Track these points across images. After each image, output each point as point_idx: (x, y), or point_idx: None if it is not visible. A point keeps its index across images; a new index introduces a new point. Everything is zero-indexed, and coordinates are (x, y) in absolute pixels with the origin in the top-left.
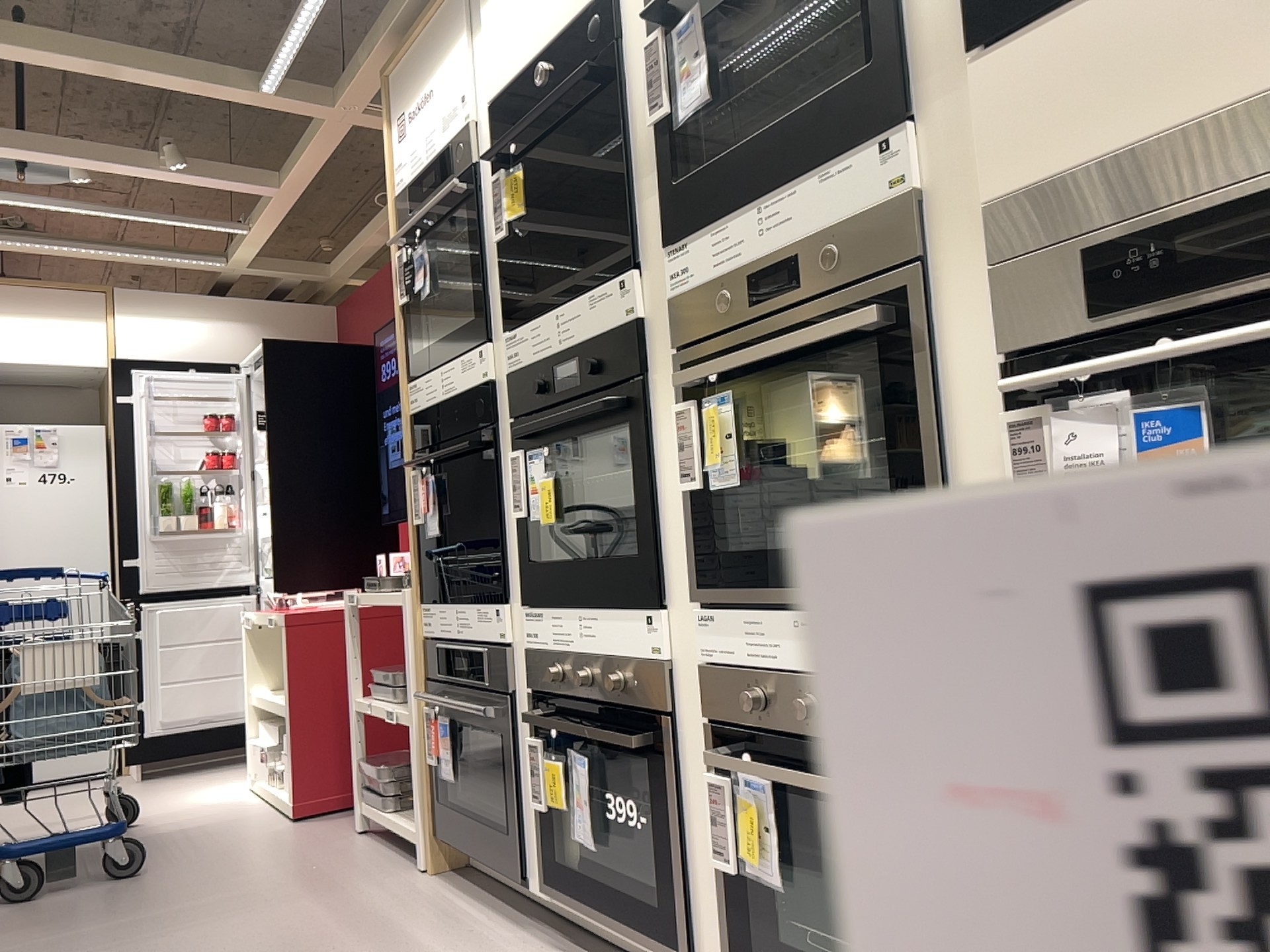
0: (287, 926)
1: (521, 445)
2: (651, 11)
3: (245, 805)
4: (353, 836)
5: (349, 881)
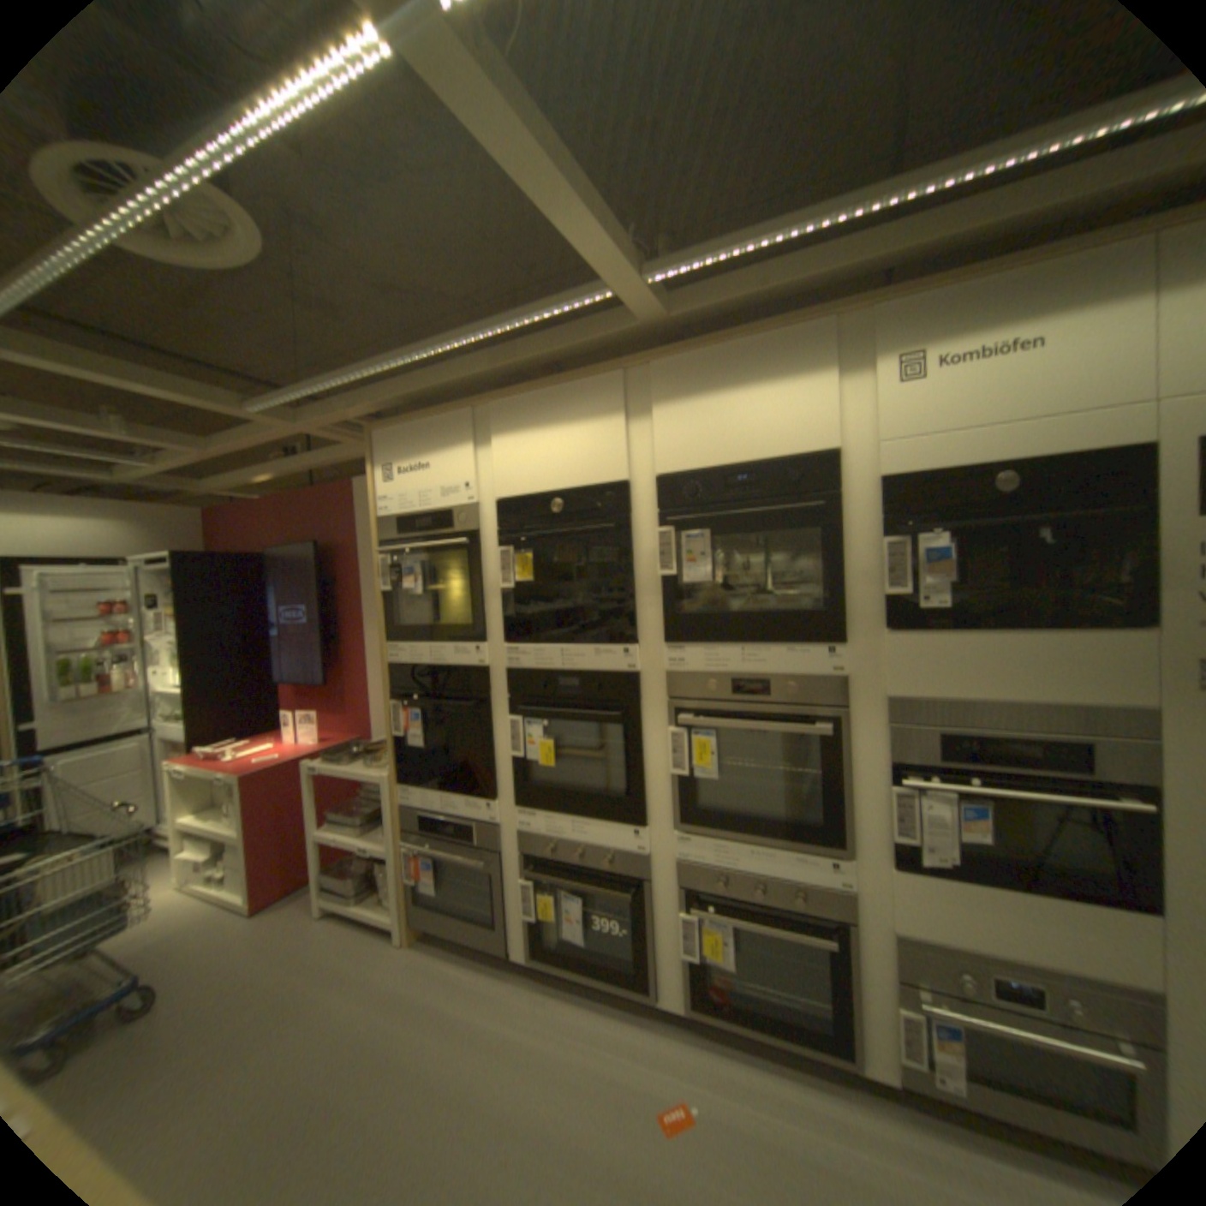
0: (337, 1031)
1: (521, 716)
2: (667, 515)
3: (187, 912)
4: (315, 927)
5: (349, 973)
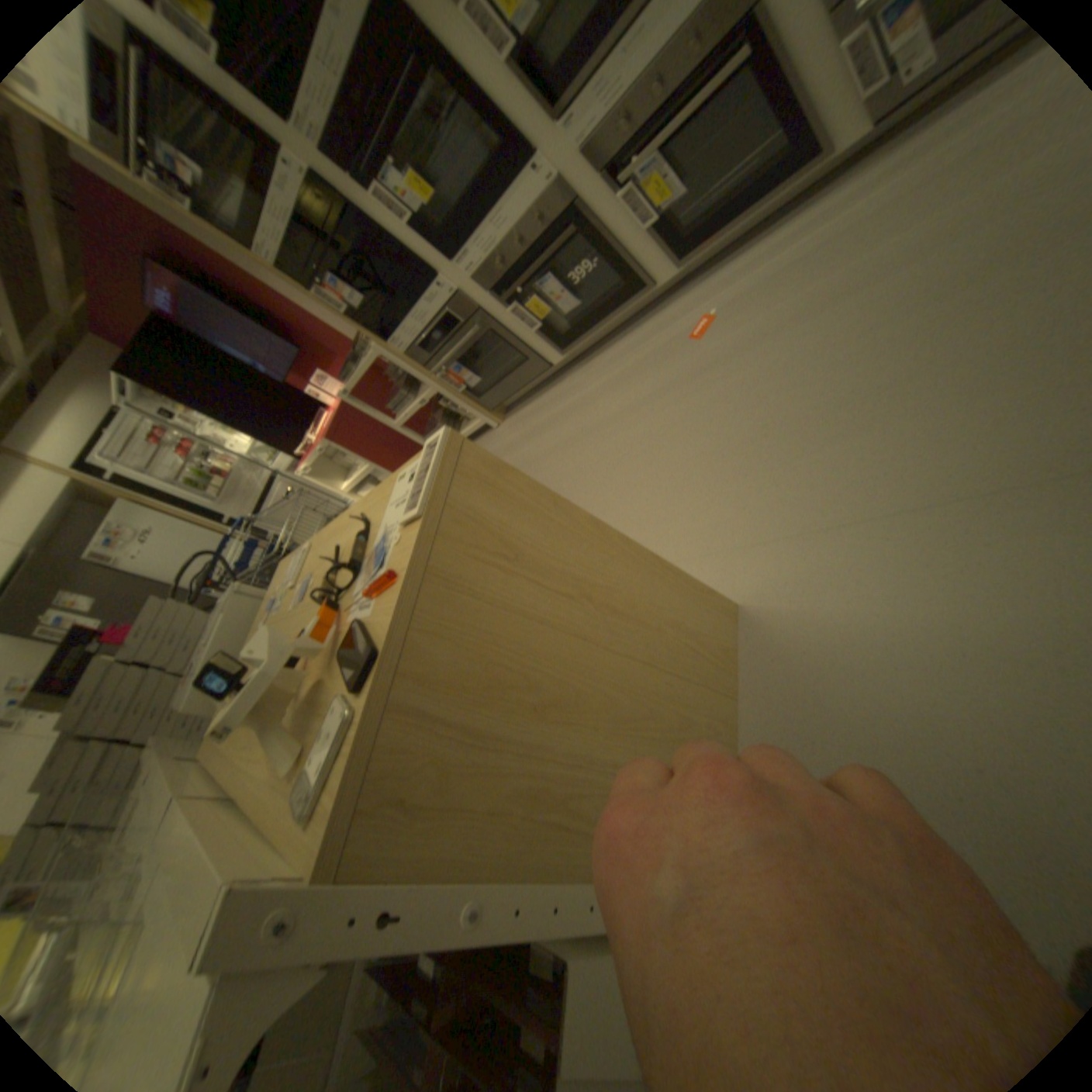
0: None
1: (371, 176)
2: None
3: None
4: None
5: None
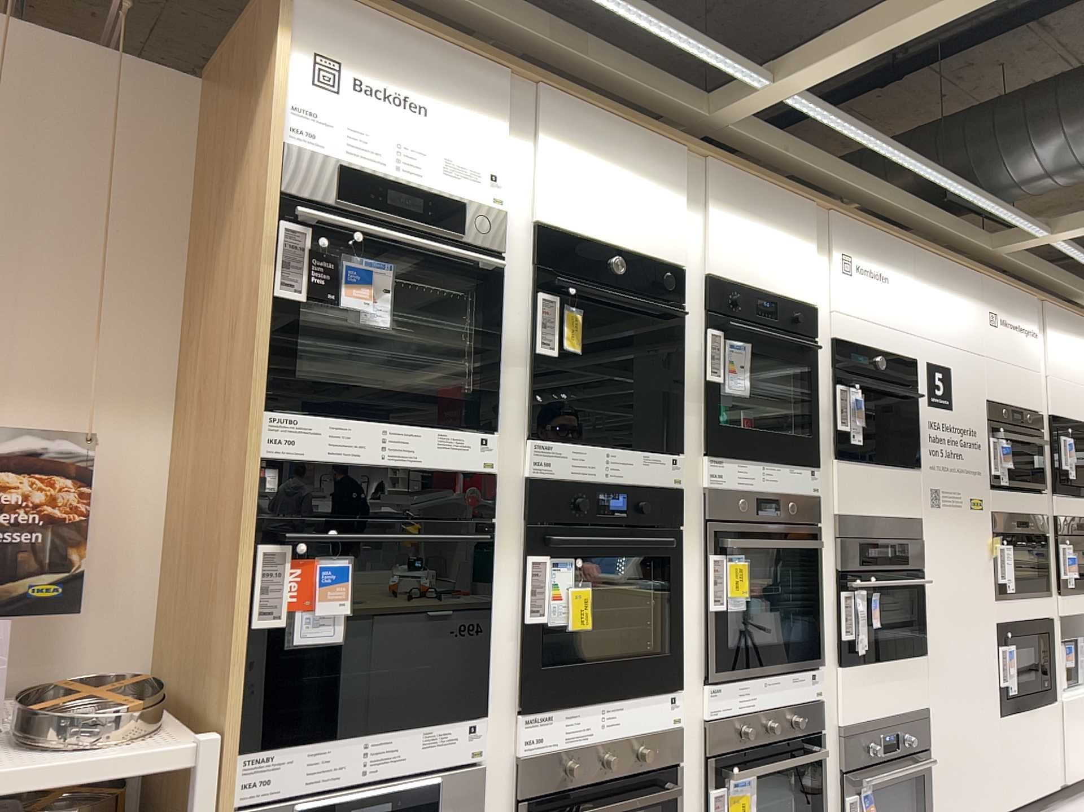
0: None
1: (547, 545)
2: (710, 320)
3: None
4: None
5: None
